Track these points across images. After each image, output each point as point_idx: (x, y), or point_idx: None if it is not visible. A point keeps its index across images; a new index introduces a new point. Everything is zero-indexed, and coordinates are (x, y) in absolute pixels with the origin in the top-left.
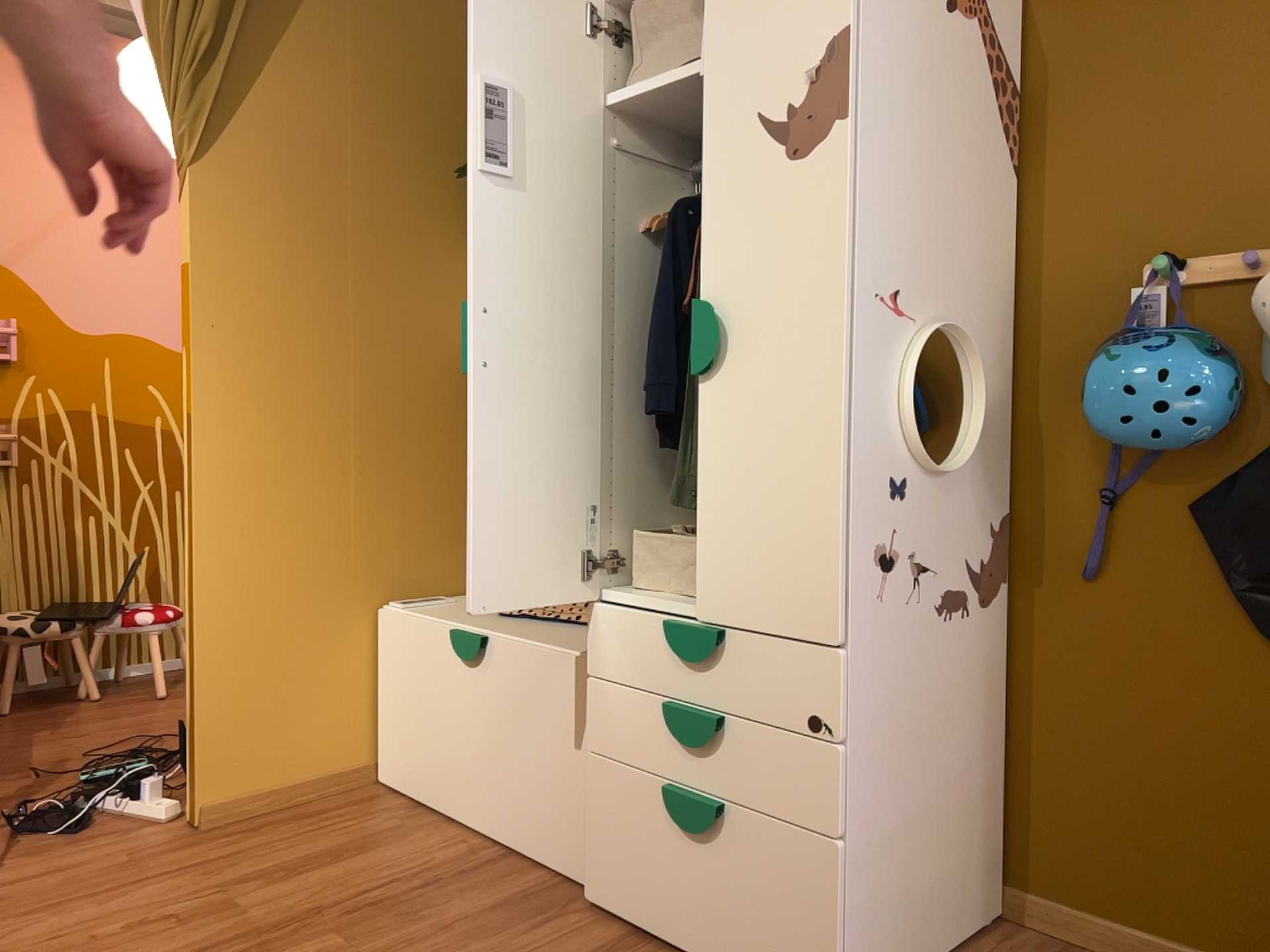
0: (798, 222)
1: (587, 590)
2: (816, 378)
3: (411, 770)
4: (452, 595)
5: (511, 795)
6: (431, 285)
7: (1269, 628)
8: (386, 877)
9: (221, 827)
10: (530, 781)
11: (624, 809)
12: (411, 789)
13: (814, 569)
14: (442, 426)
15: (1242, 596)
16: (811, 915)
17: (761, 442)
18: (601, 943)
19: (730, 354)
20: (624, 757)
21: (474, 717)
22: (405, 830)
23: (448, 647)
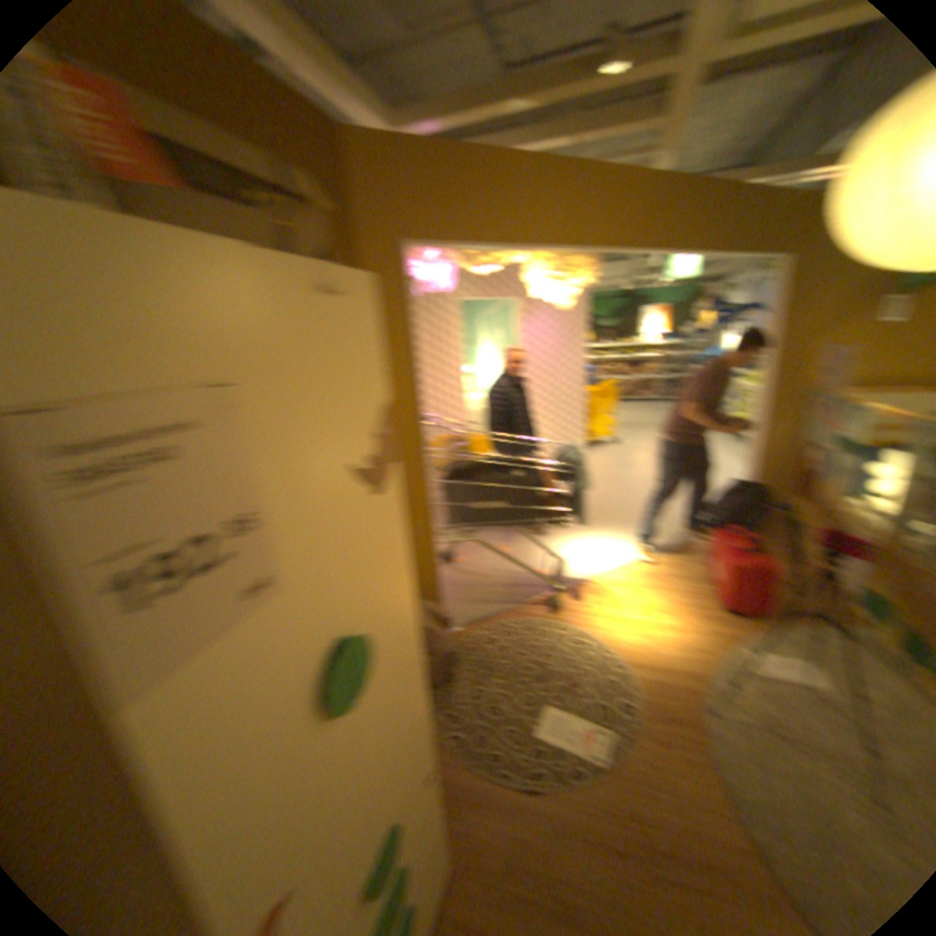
0: (388, 537)
1: None
2: (409, 622)
3: None
4: None
5: None
6: None
7: None
8: None
9: None
10: None
11: None
12: None
13: (422, 717)
14: None
15: None
16: (439, 855)
17: (393, 690)
18: None
19: (370, 657)
20: None
21: None
22: None
23: None
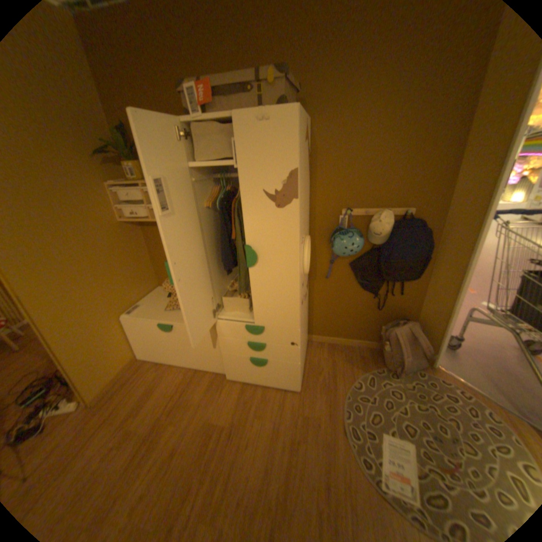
0: (280, 228)
1: (213, 318)
2: (289, 271)
3: (150, 357)
4: (138, 301)
5: (192, 359)
6: (93, 204)
7: (363, 287)
8: (168, 397)
9: (98, 403)
10: (199, 356)
11: (236, 362)
12: (152, 360)
13: (290, 314)
14: (117, 253)
15: (358, 282)
16: (292, 376)
17: (272, 285)
18: (238, 391)
19: (259, 262)
20: (234, 353)
21: (173, 344)
22: (160, 376)
23: (156, 328)
